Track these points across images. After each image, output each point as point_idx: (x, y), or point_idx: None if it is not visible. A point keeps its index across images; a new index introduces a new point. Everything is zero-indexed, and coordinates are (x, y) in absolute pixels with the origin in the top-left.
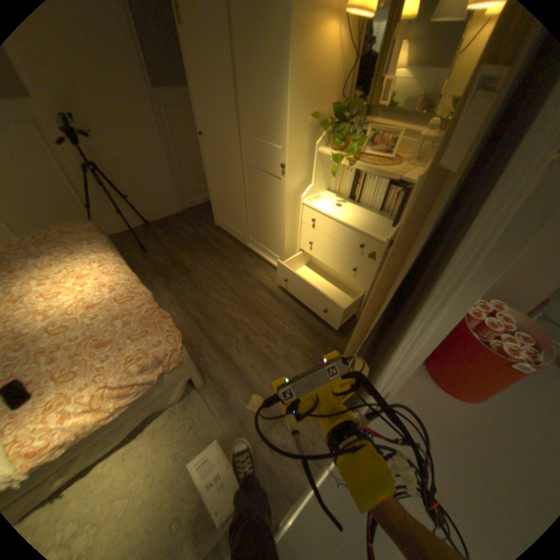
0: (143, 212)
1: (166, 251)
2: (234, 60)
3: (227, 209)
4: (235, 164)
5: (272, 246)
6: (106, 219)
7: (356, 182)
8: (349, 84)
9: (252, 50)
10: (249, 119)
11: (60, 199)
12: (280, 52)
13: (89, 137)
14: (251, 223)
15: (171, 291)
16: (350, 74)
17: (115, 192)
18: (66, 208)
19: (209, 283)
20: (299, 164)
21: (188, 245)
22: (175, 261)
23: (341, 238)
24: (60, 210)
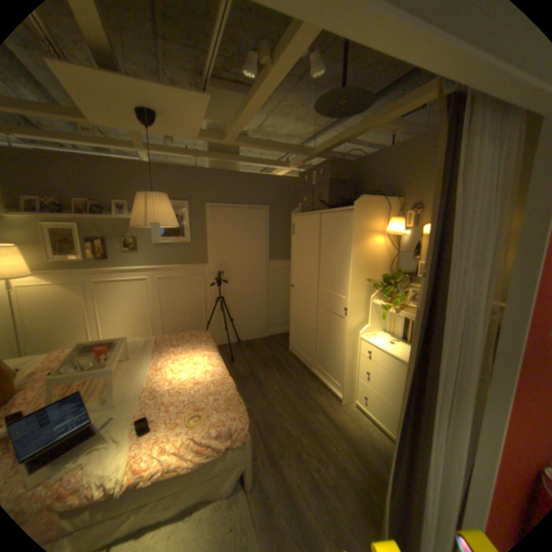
0: (238, 333)
1: (247, 364)
2: (320, 251)
3: (300, 338)
4: (311, 306)
5: (334, 373)
6: (214, 333)
7: (406, 327)
8: (395, 264)
9: (331, 247)
10: (325, 280)
11: (194, 316)
12: (346, 249)
13: (225, 283)
14: (318, 351)
15: (243, 396)
16: (395, 259)
17: (226, 316)
18: (195, 322)
19: (274, 397)
20: (358, 309)
21: (264, 362)
22: (252, 373)
23: (394, 370)
24: (191, 323)
